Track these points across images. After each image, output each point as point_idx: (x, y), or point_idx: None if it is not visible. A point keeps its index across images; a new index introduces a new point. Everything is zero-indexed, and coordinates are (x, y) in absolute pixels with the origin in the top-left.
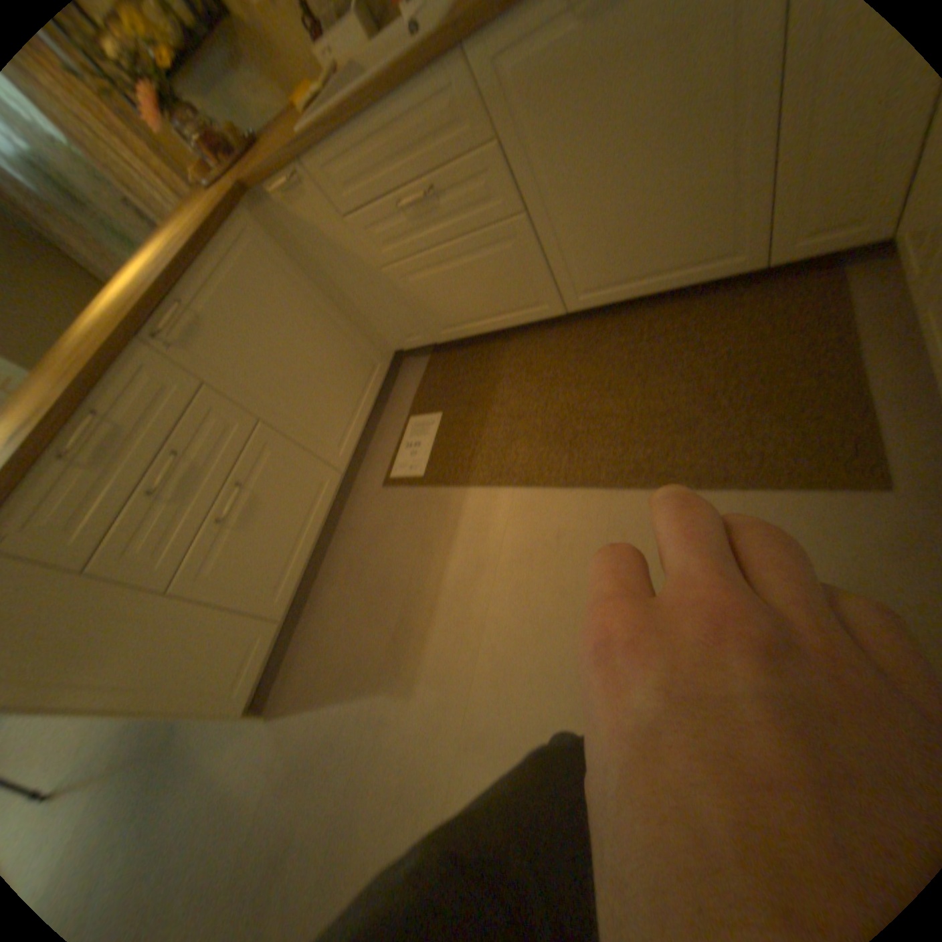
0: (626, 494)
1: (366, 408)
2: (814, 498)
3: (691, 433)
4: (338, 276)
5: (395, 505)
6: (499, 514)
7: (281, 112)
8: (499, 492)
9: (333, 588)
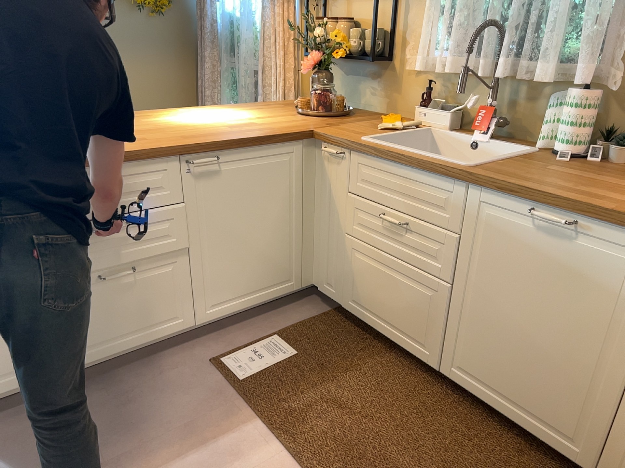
0: None
1: (256, 298)
2: None
3: None
4: (320, 212)
5: (203, 379)
6: (257, 456)
7: (378, 111)
8: (273, 441)
9: (105, 390)
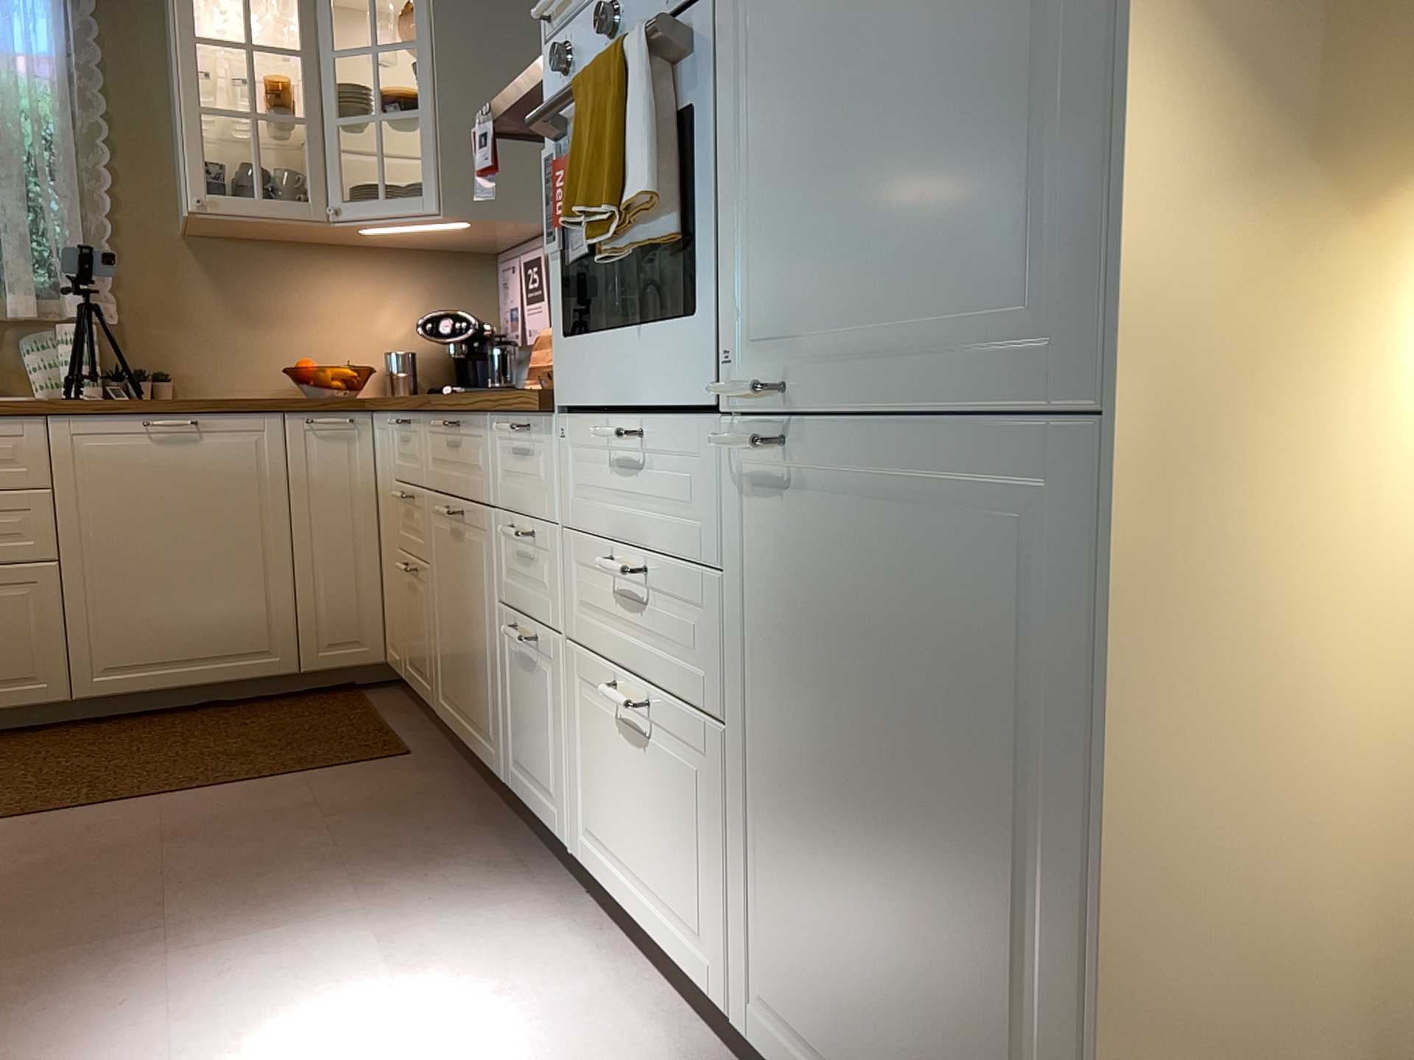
0: (178, 796)
1: None
2: (360, 767)
3: (245, 759)
4: None
5: None
6: None
7: None
8: None
9: None
